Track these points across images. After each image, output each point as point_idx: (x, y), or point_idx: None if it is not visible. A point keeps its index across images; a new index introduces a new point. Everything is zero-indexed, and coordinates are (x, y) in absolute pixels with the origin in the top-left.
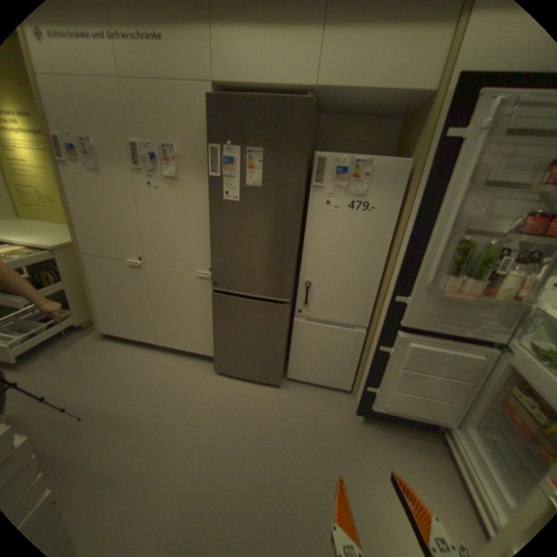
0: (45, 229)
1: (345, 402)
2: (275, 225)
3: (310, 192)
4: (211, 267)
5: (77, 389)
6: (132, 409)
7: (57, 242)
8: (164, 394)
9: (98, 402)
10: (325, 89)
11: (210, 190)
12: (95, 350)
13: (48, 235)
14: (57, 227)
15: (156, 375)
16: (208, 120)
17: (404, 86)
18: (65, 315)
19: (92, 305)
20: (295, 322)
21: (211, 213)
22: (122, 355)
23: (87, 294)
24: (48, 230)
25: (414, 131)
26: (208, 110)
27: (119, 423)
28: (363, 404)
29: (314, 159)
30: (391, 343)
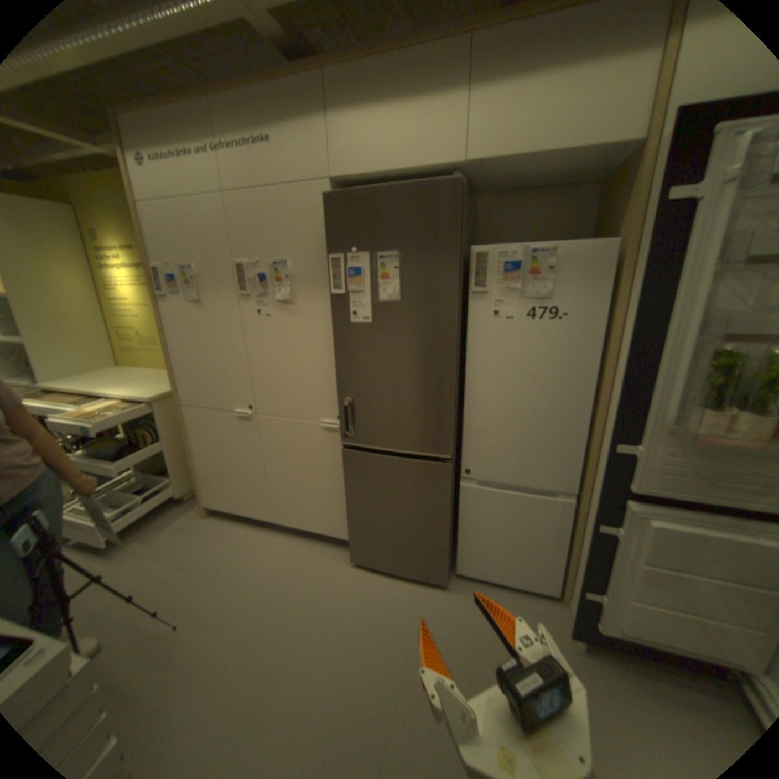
0: (144, 377)
1: (552, 617)
2: (422, 350)
3: (470, 301)
4: (340, 414)
5: (173, 585)
6: (240, 617)
7: (156, 393)
8: (283, 595)
9: (198, 605)
10: (478, 163)
11: (334, 312)
12: (198, 531)
13: (146, 384)
14: (158, 373)
15: (273, 568)
16: (327, 225)
17: (593, 141)
18: (164, 485)
19: (195, 470)
20: (462, 489)
21: (336, 342)
22: (230, 538)
23: (188, 456)
24: (147, 378)
25: (618, 198)
26: (327, 213)
27: (223, 637)
28: (583, 622)
29: (472, 255)
30: (619, 521)
